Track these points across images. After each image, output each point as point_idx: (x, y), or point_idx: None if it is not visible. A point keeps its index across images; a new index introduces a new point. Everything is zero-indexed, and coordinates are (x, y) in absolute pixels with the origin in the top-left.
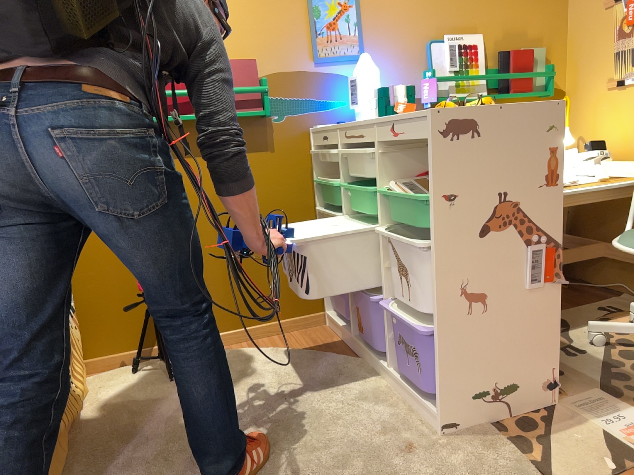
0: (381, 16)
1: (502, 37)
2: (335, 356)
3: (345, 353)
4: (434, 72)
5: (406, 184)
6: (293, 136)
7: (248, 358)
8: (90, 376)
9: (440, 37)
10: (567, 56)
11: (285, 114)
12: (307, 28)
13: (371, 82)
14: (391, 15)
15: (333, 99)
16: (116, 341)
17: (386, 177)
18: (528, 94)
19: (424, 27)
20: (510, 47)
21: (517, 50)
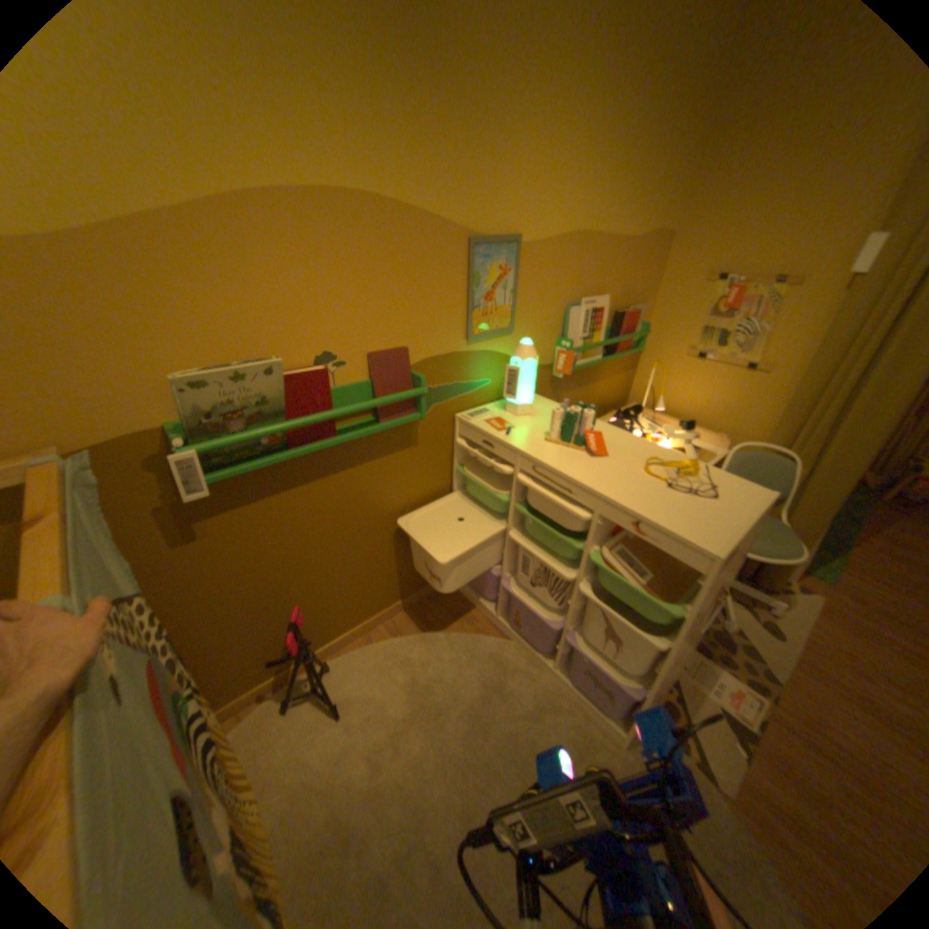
0: (535, 278)
1: (620, 294)
2: (487, 641)
3: (489, 629)
4: (573, 344)
5: (621, 552)
6: (438, 426)
7: (405, 660)
8: (230, 737)
9: (577, 299)
10: (655, 308)
11: (433, 404)
12: (465, 299)
13: (533, 373)
14: (543, 278)
15: (479, 378)
16: (249, 682)
17: (597, 538)
18: (629, 352)
19: (567, 289)
20: (623, 303)
21: (632, 311)
